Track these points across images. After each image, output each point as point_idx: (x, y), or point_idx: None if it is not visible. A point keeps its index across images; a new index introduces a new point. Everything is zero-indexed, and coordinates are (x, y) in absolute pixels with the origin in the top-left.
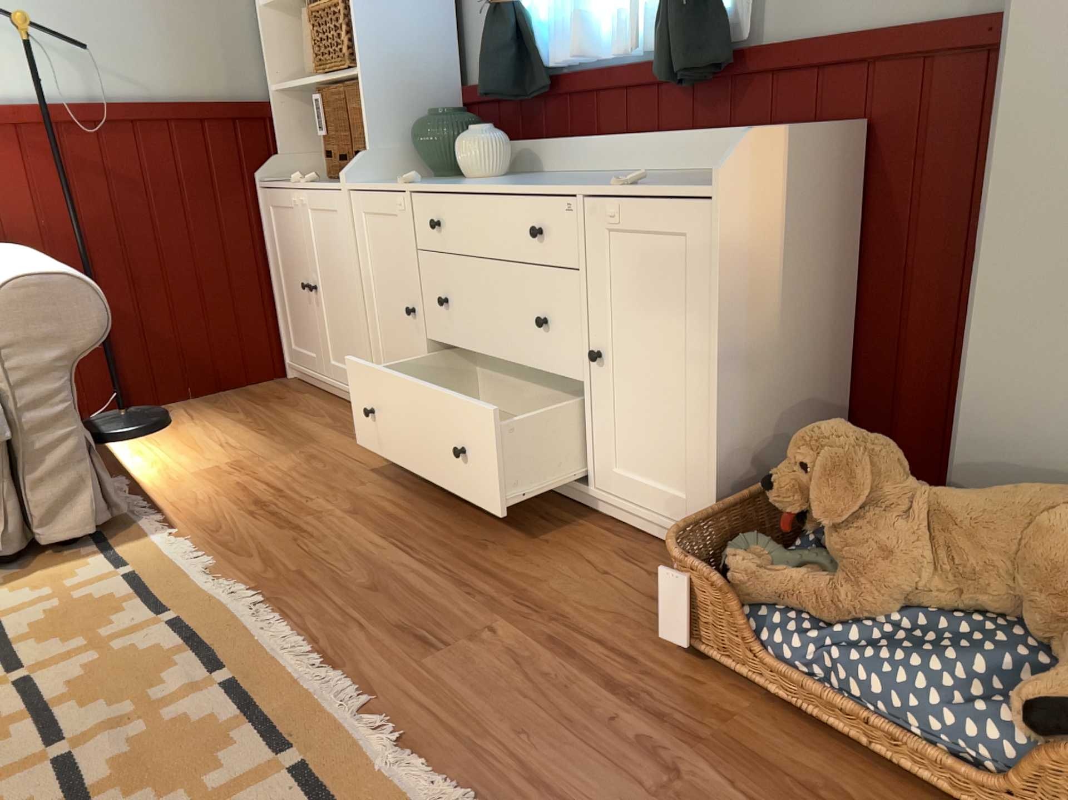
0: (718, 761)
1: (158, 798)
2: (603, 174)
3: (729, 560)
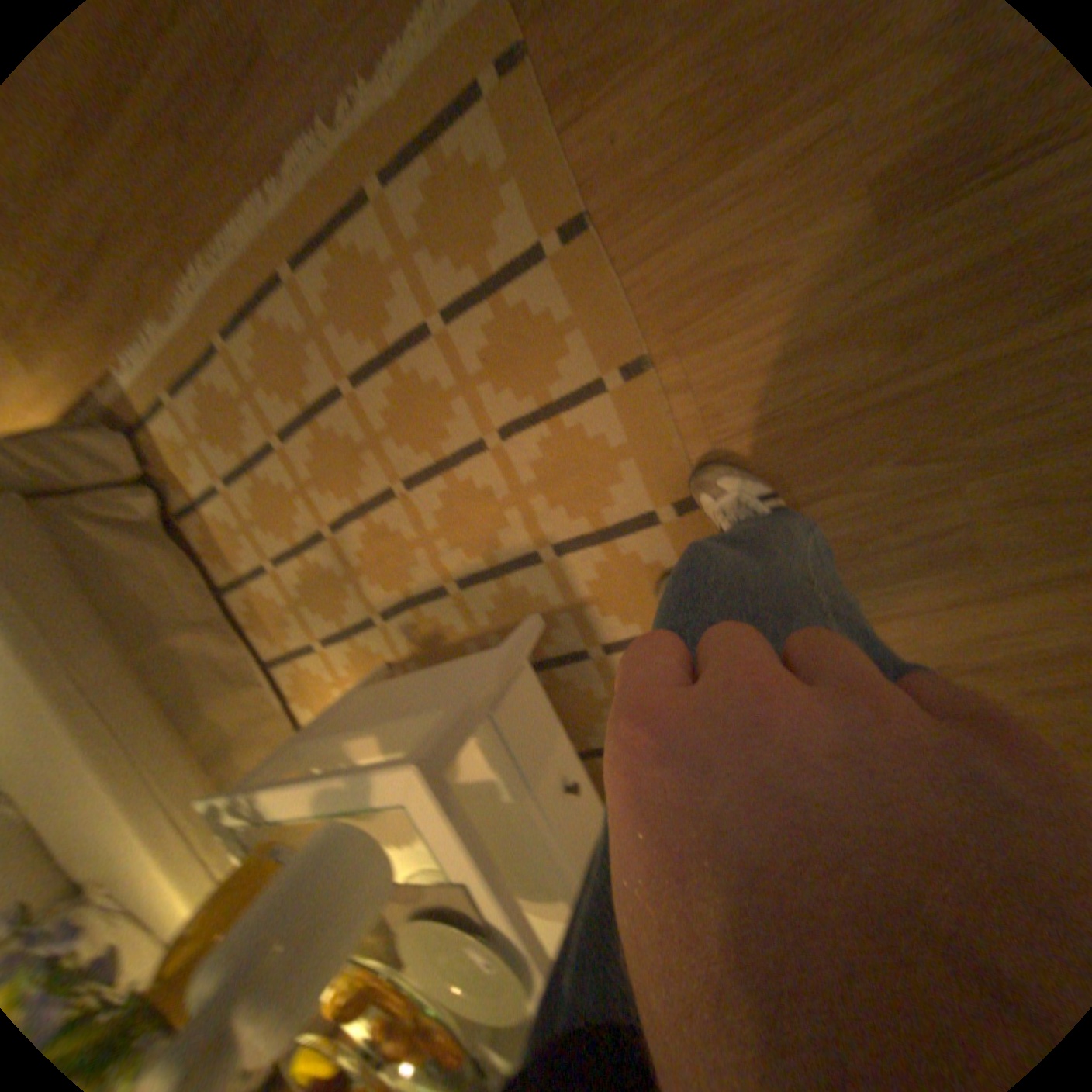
0: None
1: (392, 295)
2: None
3: None
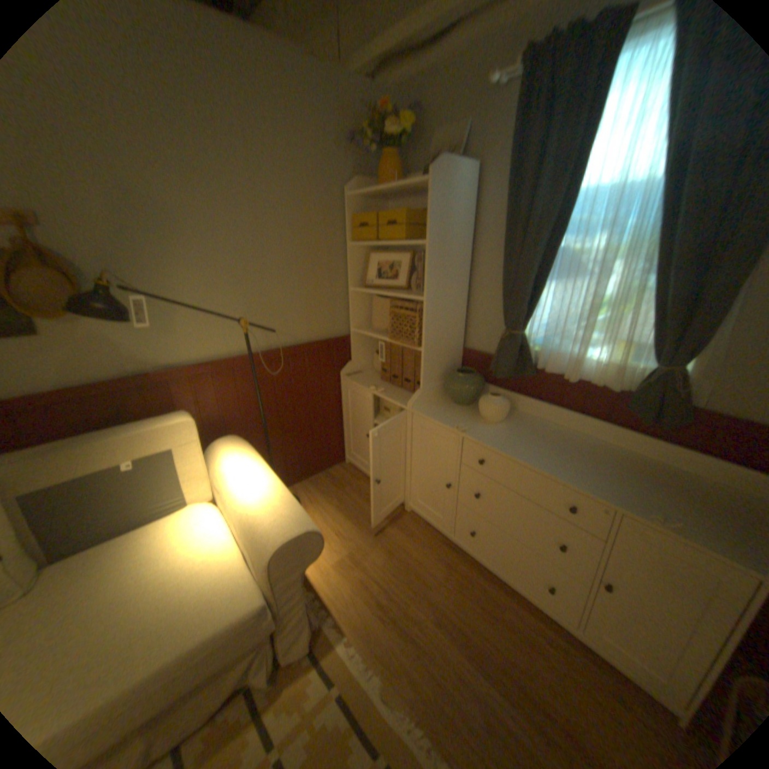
0: None
1: None
2: (573, 437)
3: None
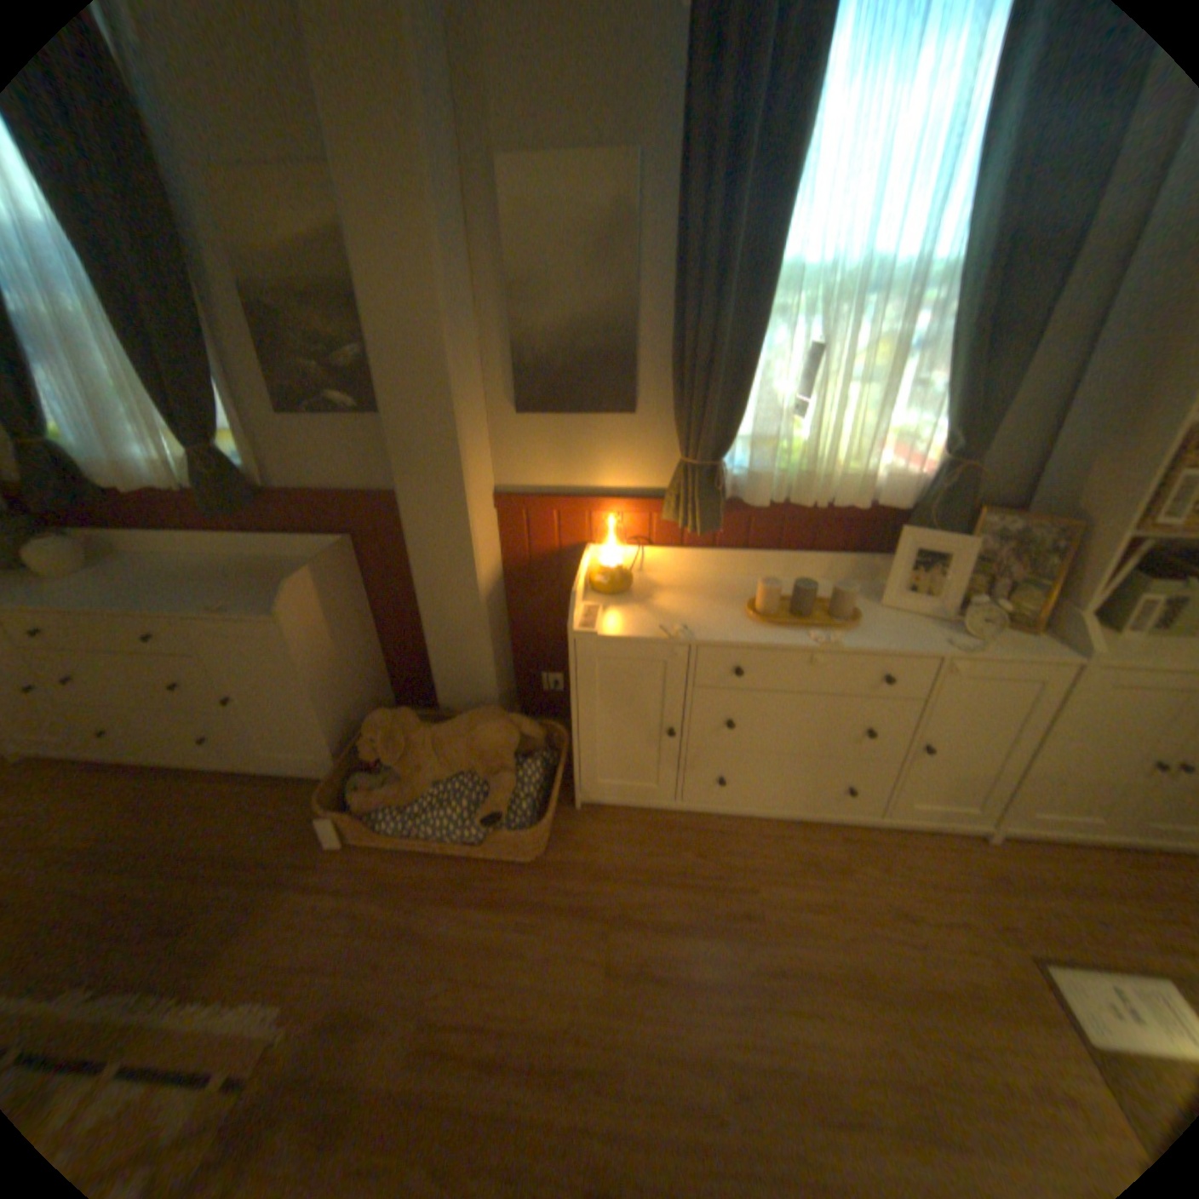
0: (371, 901)
1: None
2: (178, 562)
3: (348, 803)
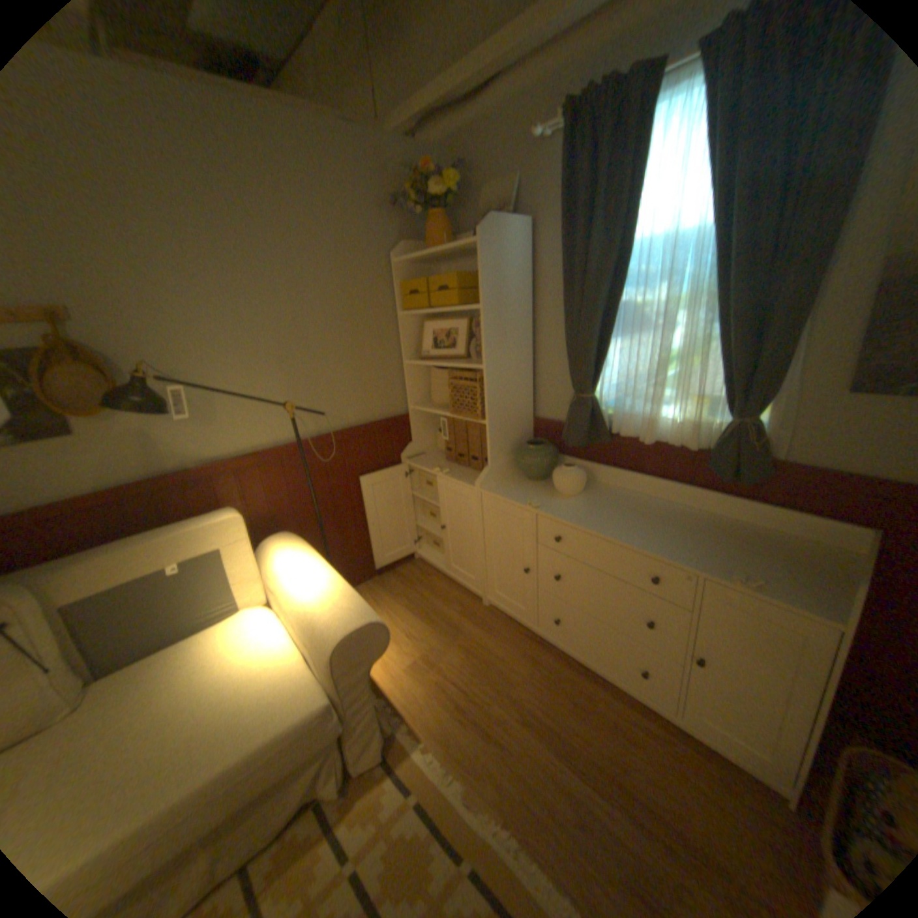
0: None
1: None
2: (657, 505)
3: None
